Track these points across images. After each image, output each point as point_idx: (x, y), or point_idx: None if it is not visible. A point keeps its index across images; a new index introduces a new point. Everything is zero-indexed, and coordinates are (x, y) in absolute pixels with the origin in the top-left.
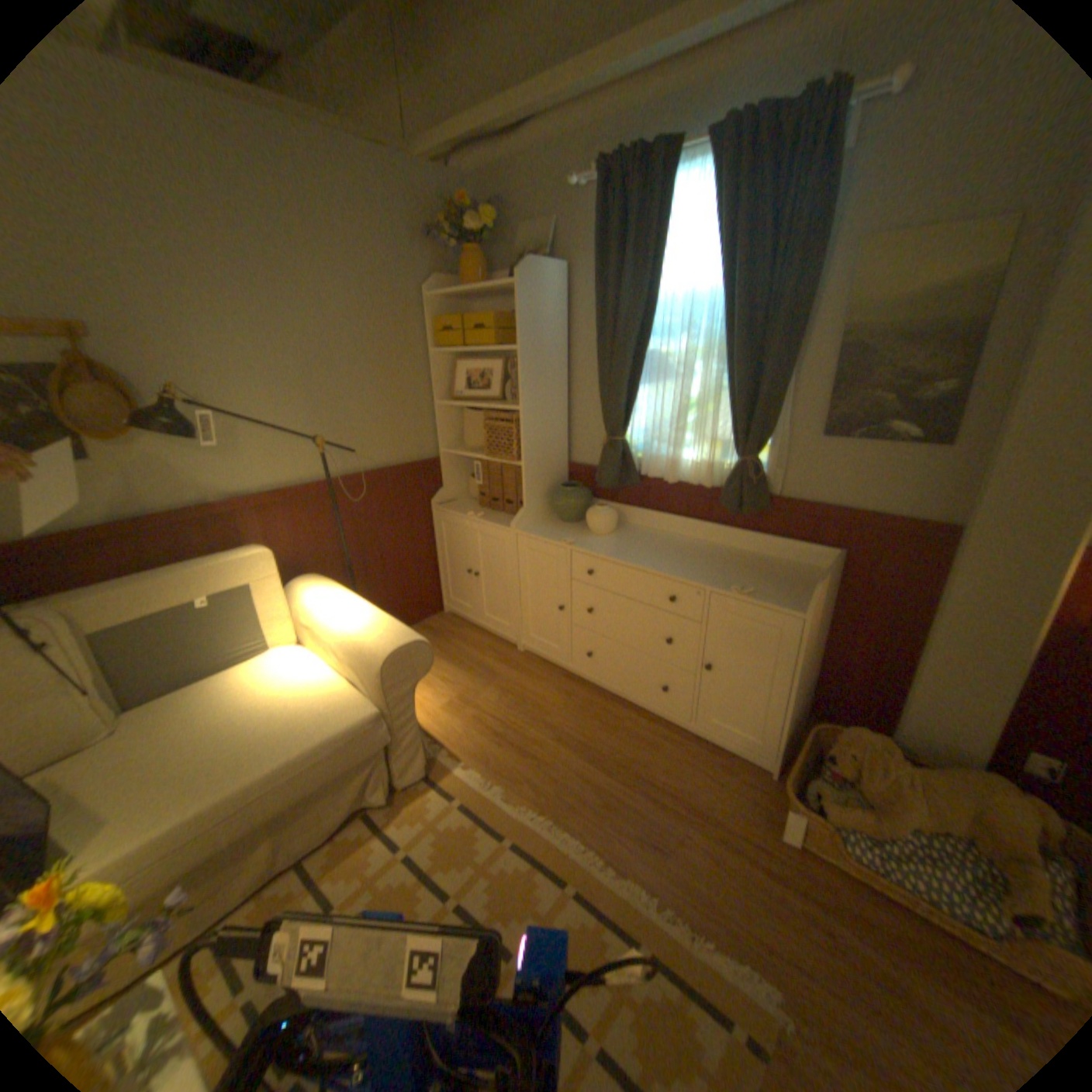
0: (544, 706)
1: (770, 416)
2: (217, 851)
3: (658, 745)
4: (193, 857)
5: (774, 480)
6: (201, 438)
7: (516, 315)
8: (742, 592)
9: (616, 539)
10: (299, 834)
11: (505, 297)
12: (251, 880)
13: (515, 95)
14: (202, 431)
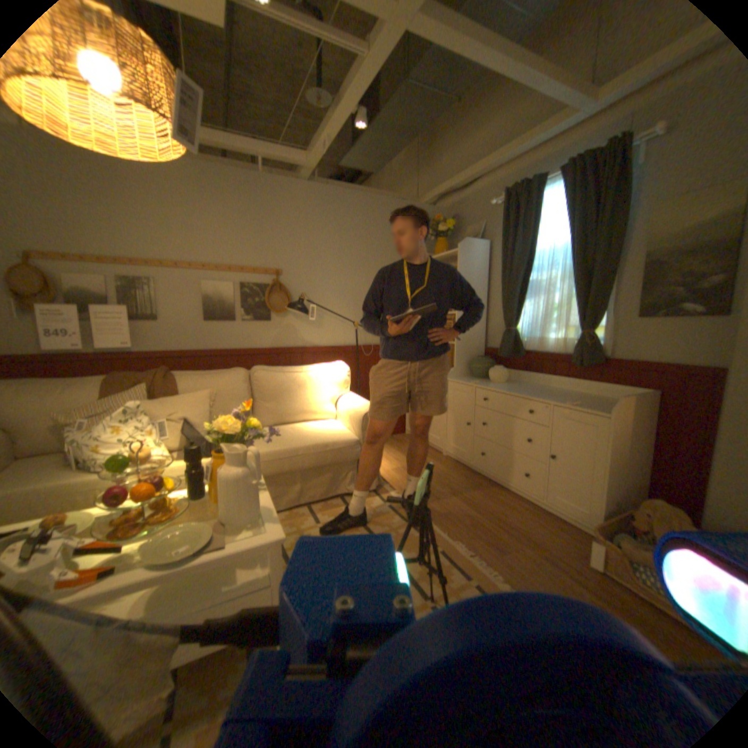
0: (451, 480)
1: (600, 306)
2: (281, 472)
3: (519, 510)
4: (273, 468)
5: (608, 347)
6: (309, 318)
7: (460, 267)
8: (573, 405)
9: (506, 385)
10: (312, 489)
11: (457, 261)
12: (289, 499)
13: (468, 170)
14: (310, 315)
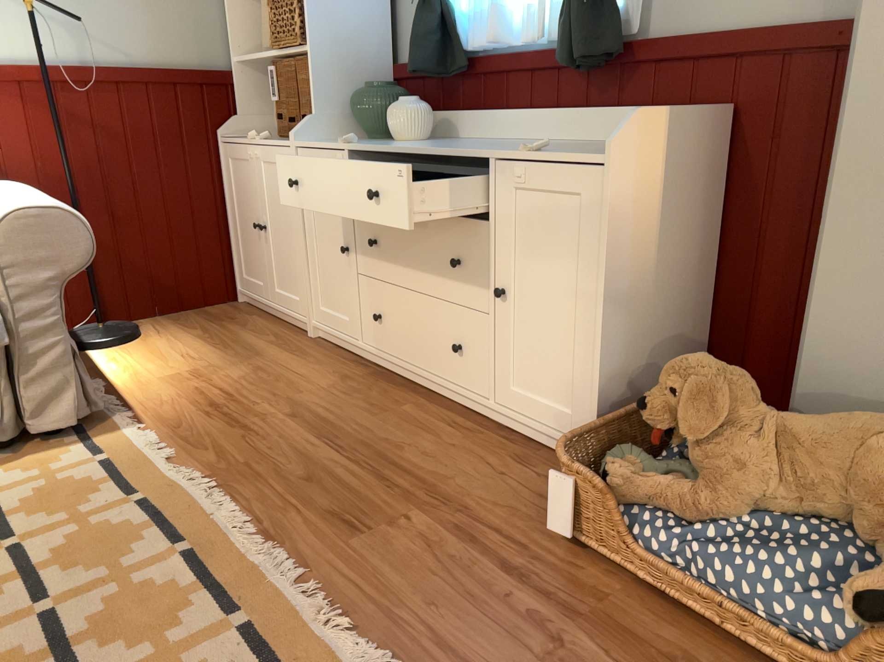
0: (302, 385)
1: None
2: None
3: (435, 429)
4: None
5: (629, 13)
6: None
7: None
8: (533, 150)
9: (421, 143)
10: None
11: None
12: None
13: None
14: None
